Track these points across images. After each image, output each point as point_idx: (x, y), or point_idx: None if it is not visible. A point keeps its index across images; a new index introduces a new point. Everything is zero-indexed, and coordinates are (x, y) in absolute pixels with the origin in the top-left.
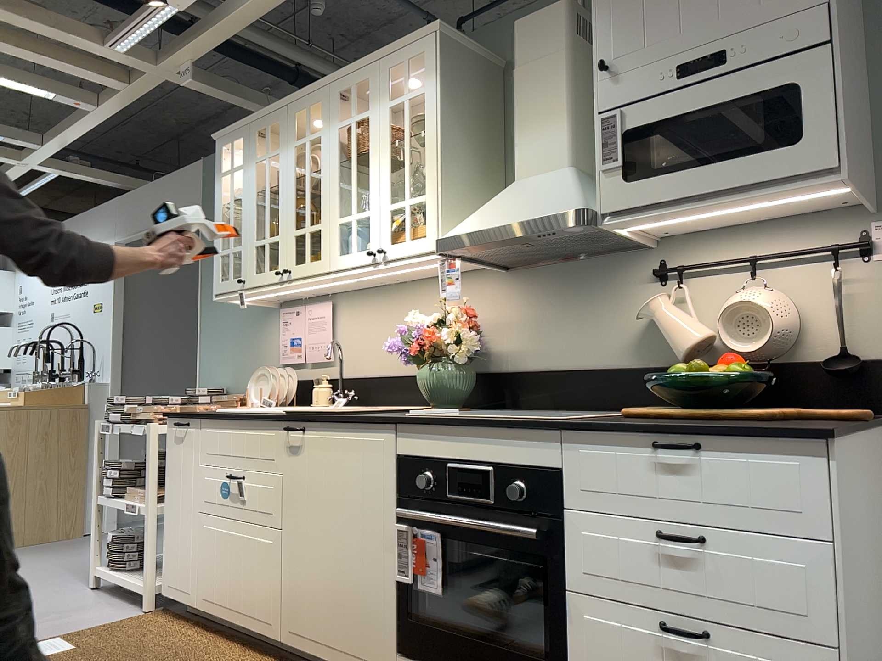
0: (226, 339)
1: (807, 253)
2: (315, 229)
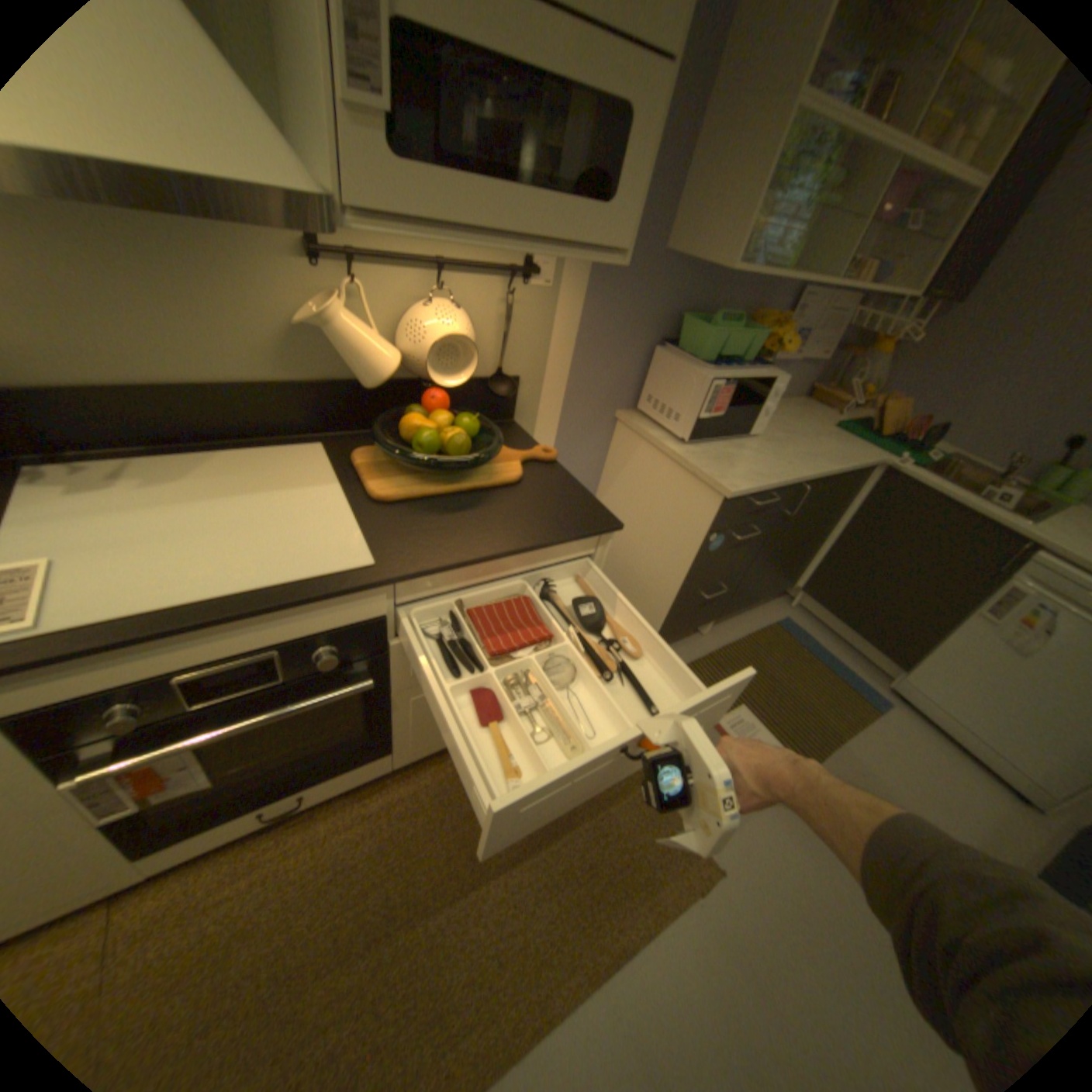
0: None
1: (490, 267)
2: None
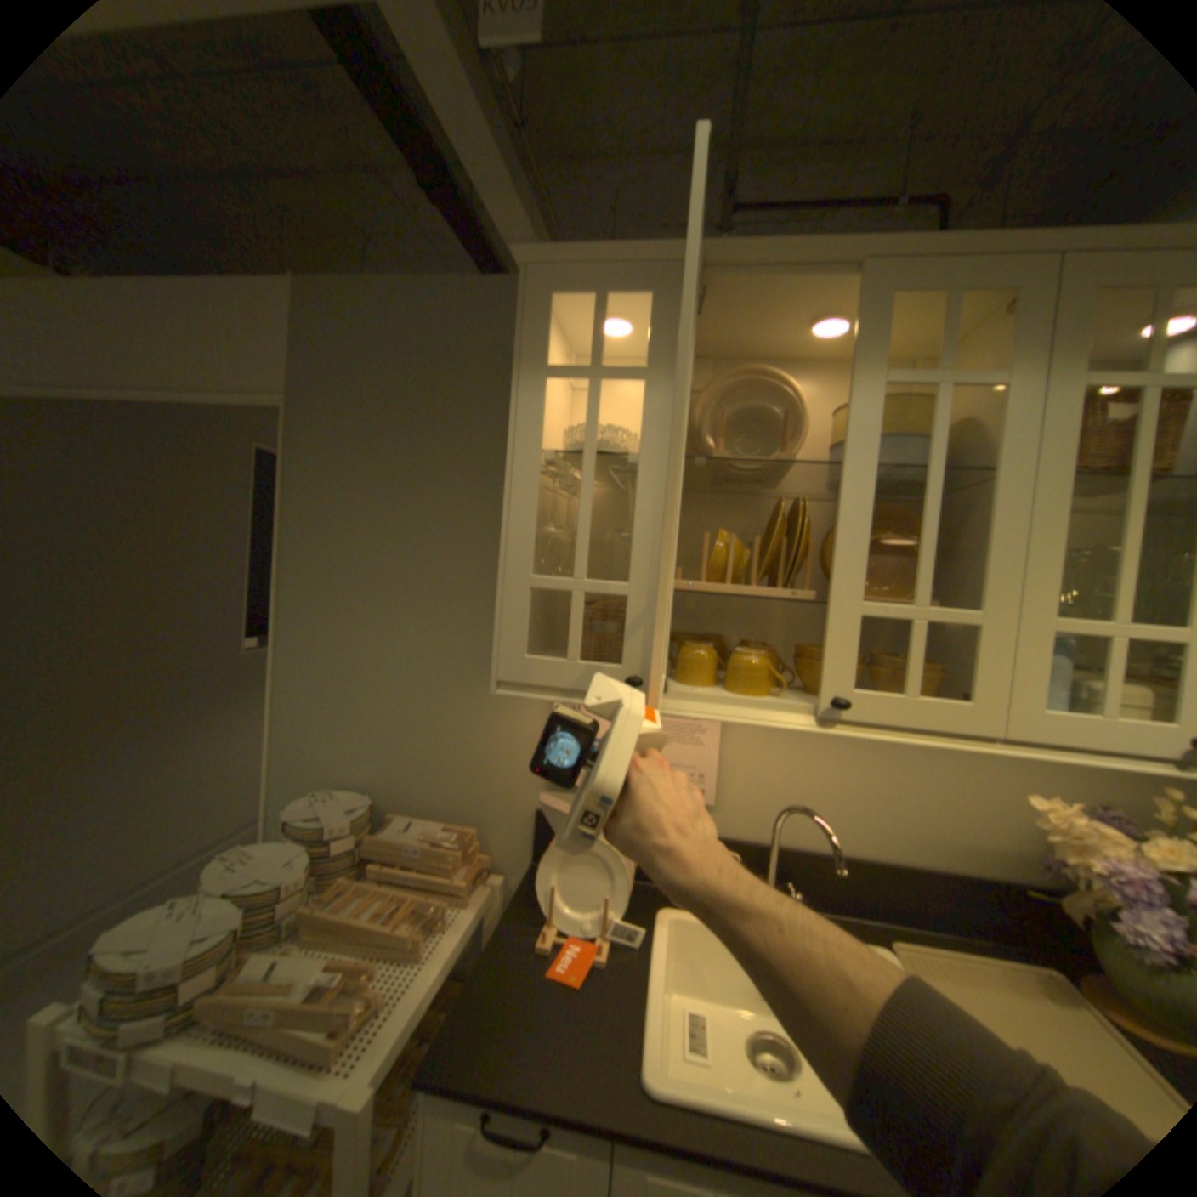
0: (364, 693)
1: None
2: (958, 620)
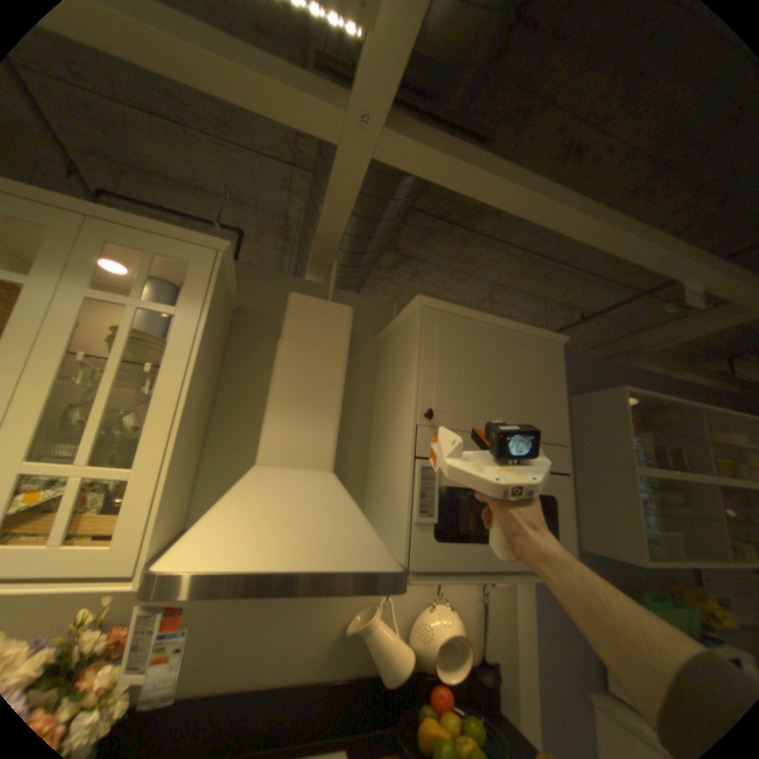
0: None
1: None
2: None
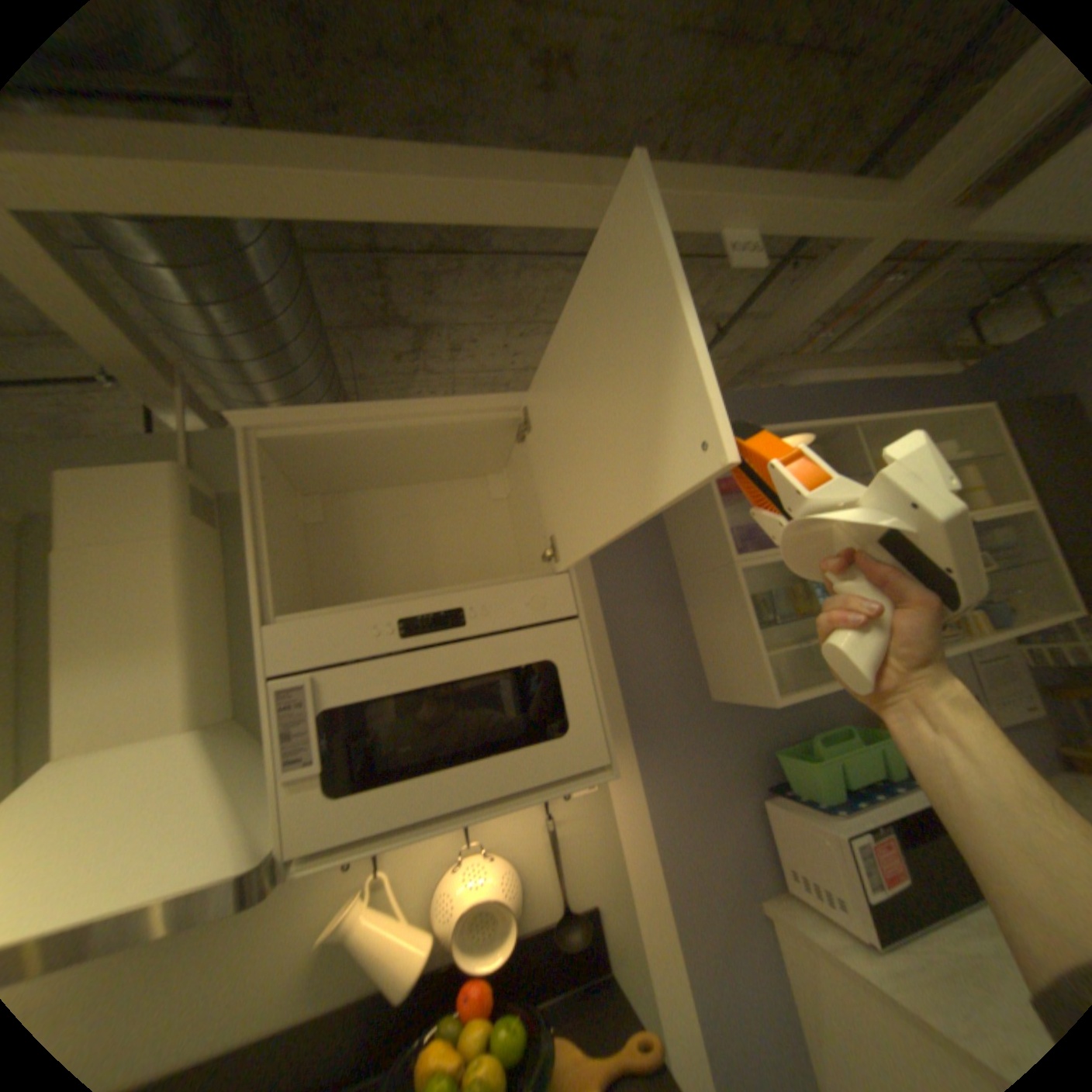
0: None
1: None
2: None
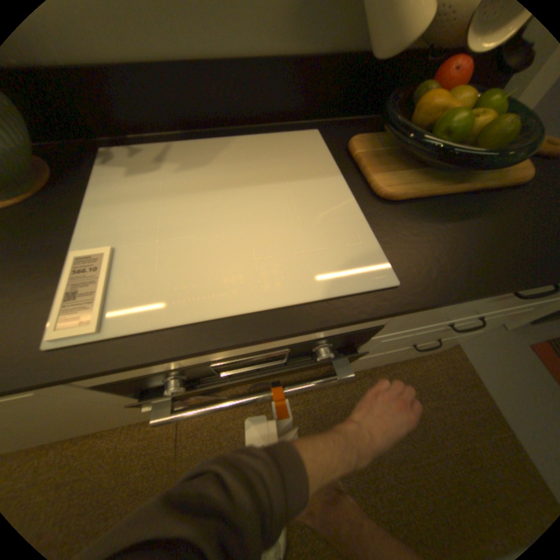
0: None
1: None
2: None
